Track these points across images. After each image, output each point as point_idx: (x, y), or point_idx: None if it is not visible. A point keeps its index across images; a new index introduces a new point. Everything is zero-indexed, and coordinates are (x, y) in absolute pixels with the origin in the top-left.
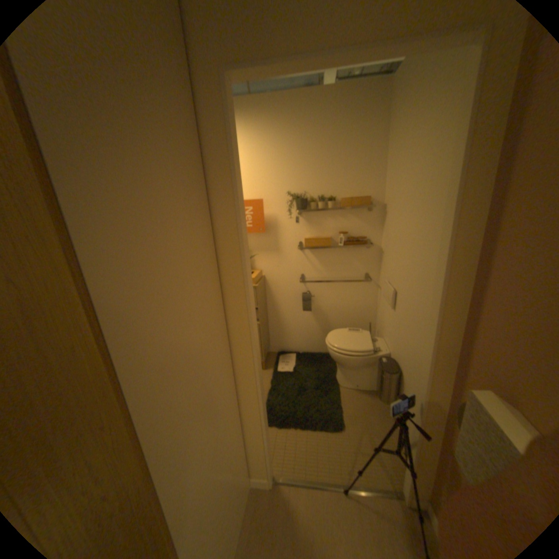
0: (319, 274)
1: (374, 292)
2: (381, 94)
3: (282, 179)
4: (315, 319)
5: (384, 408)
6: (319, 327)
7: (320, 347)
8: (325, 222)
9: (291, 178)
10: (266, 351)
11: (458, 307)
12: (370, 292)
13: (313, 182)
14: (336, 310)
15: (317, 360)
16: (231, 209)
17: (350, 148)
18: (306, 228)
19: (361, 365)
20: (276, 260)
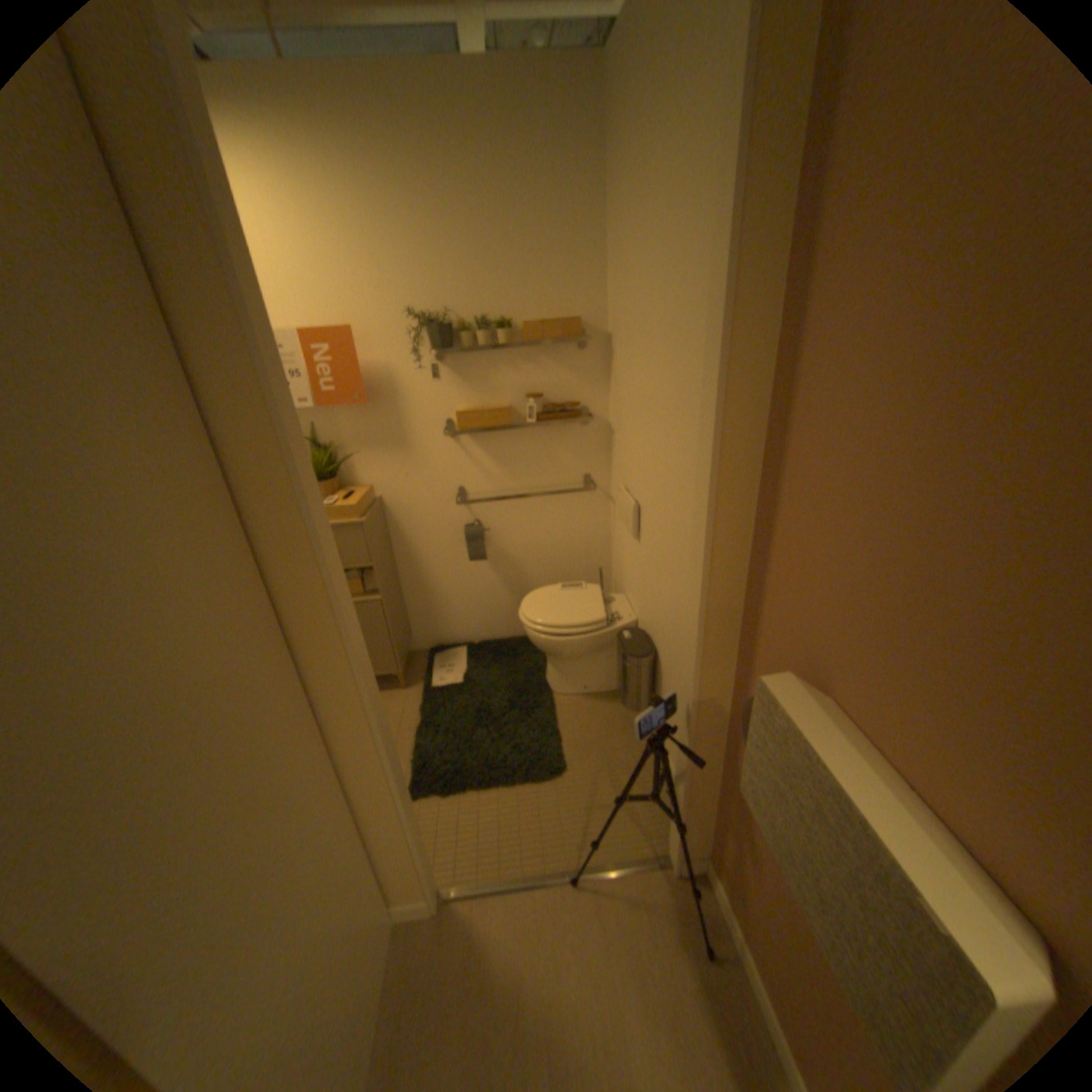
0: (494, 483)
1: (601, 510)
2: (582, 92)
3: (390, 279)
4: (496, 573)
5: (631, 717)
6: (506, 588)
7: (510, 626)
8: (495, 375)
9: (410, 277)
10: (402, 652)
11: (735, 527)
12: (594, 511)
13: (458, 288)
14: (535, 552)
15: (507, 651)
16: (239, 347)
17: (529, 210)
18: (455, 390)
19: (585, 649)
20: (400, 462)
